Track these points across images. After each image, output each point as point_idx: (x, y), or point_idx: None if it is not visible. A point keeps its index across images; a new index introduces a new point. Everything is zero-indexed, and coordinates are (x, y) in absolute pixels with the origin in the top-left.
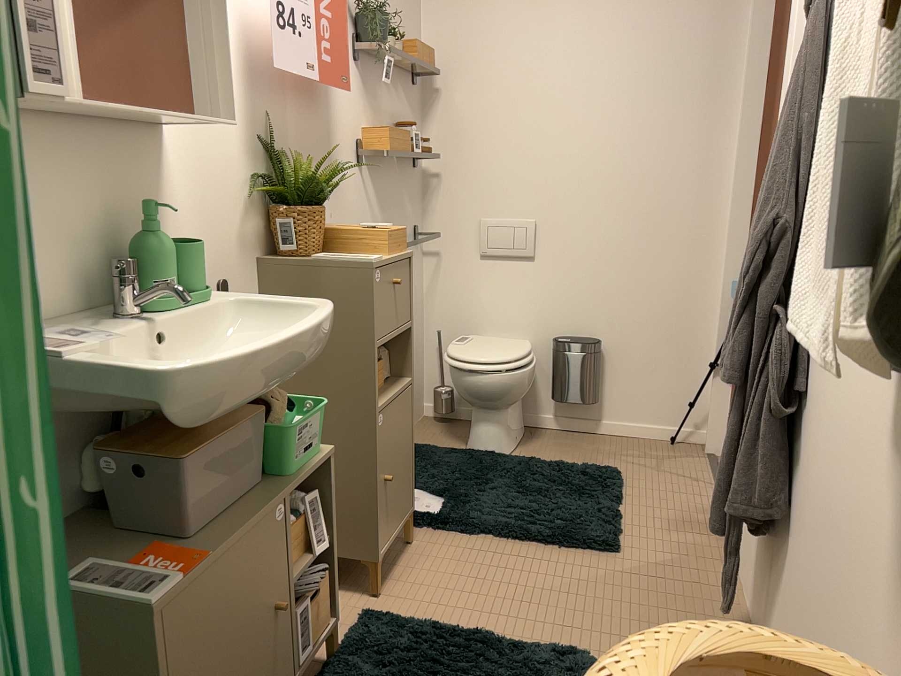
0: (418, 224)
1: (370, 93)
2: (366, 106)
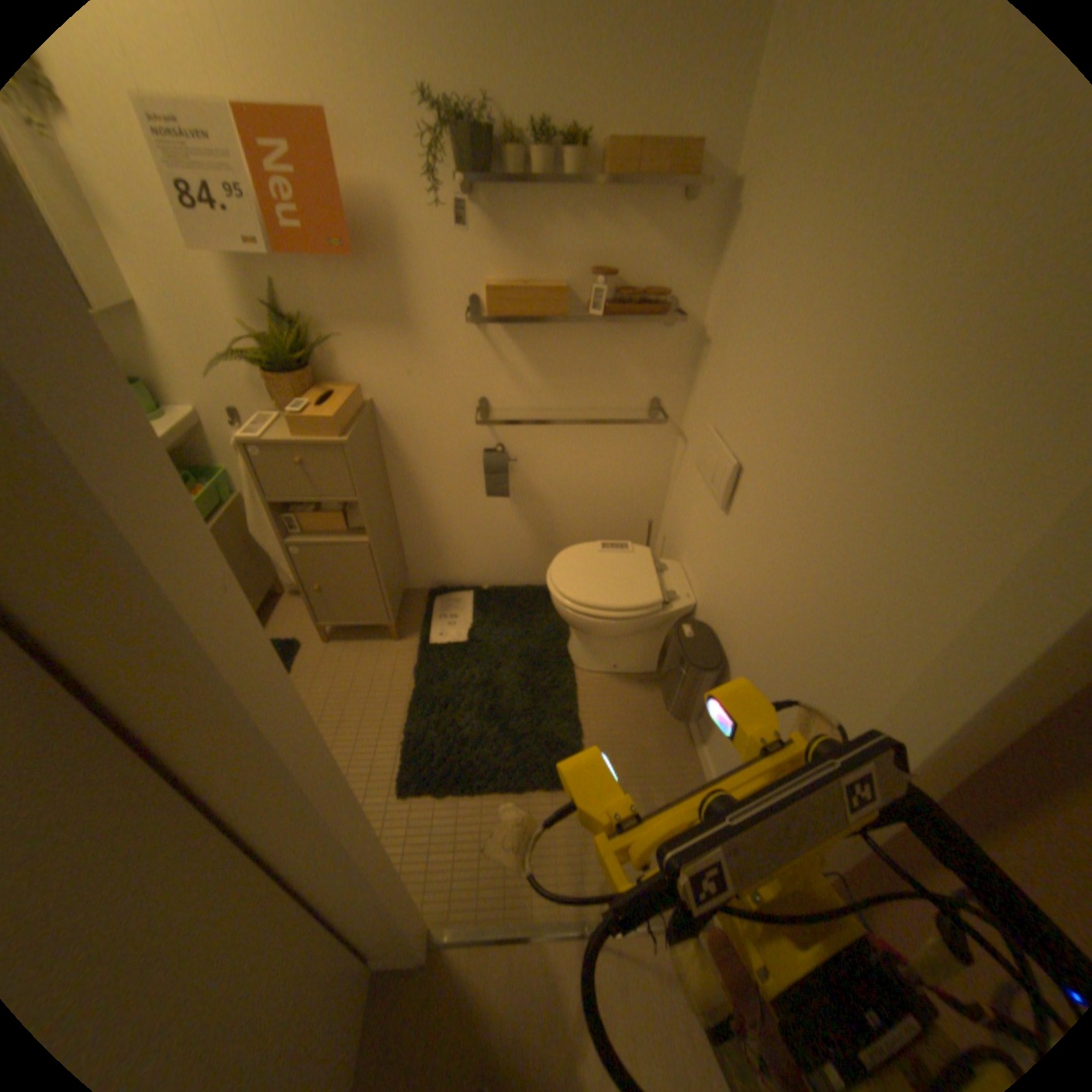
0: (666, 397)
1: (513, 229)
2: (497, 249)
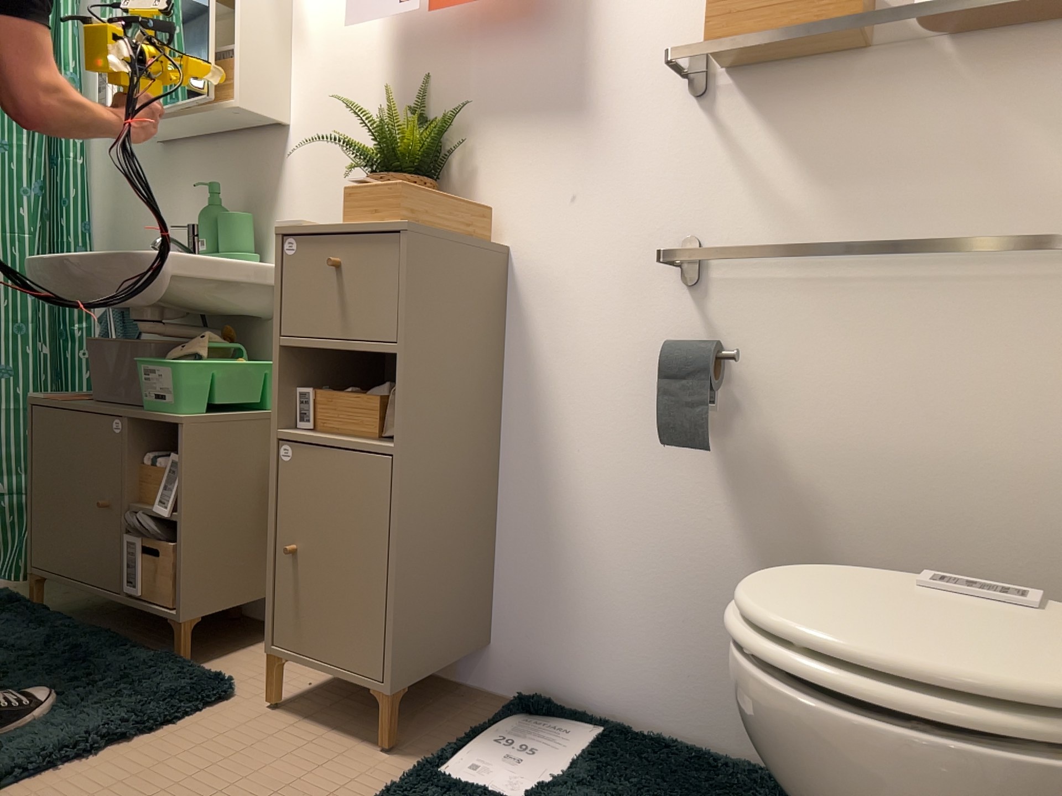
0: None
1: None
2: None
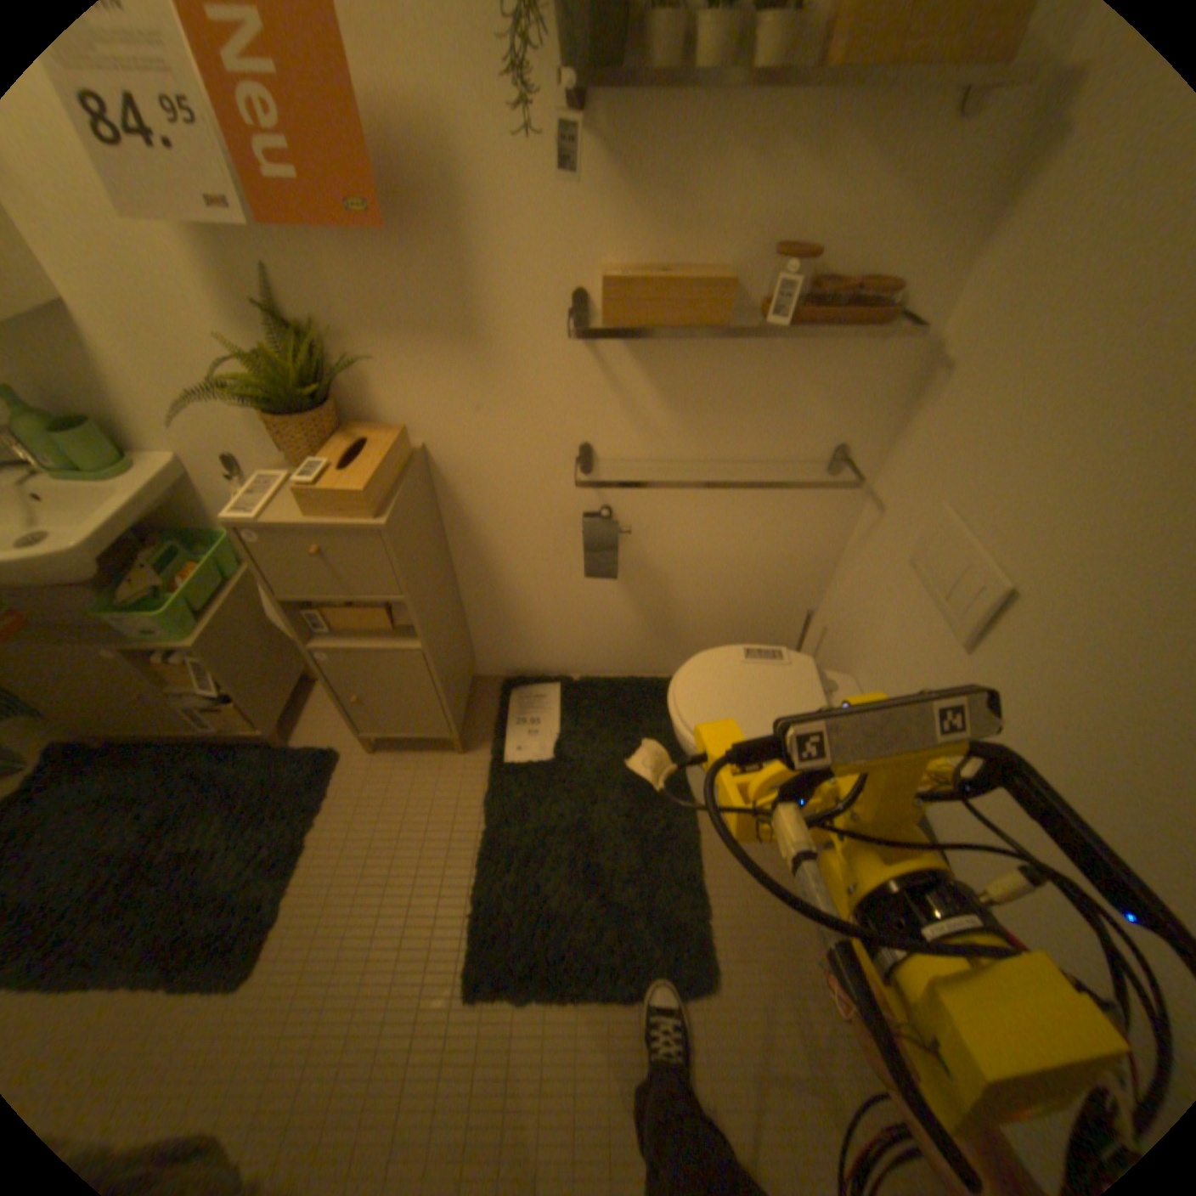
0: (858, 443)
1: (650, 174)
2: (622, 210)
